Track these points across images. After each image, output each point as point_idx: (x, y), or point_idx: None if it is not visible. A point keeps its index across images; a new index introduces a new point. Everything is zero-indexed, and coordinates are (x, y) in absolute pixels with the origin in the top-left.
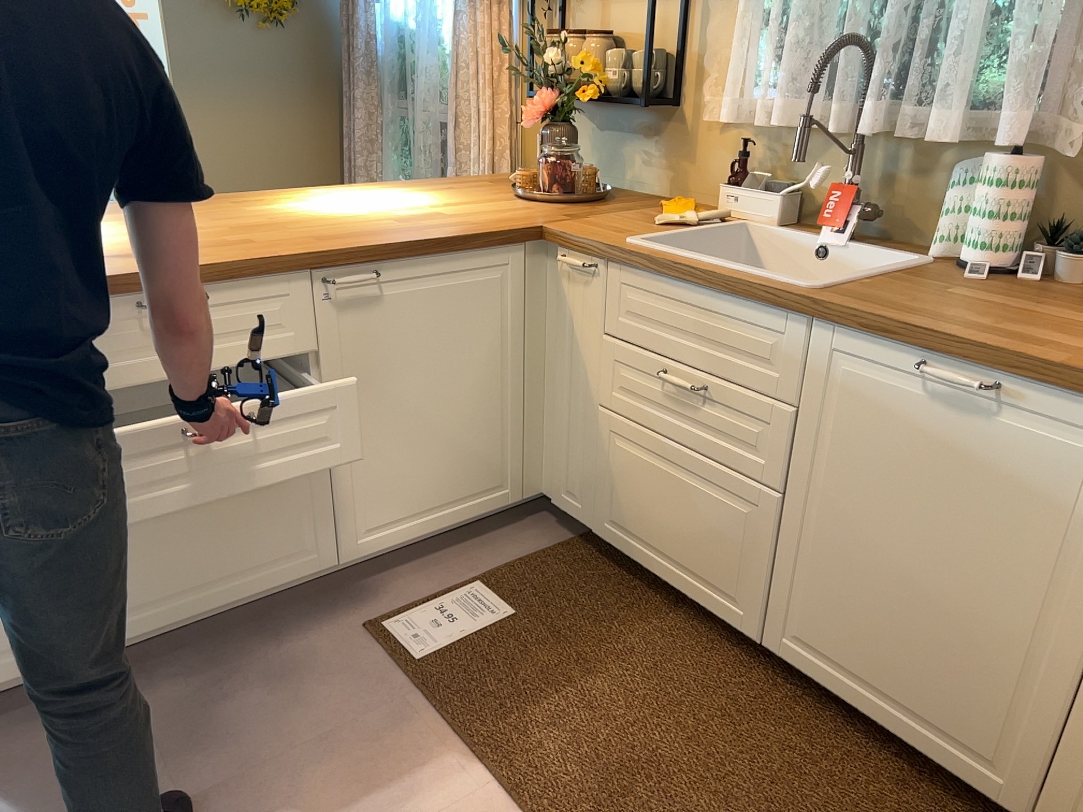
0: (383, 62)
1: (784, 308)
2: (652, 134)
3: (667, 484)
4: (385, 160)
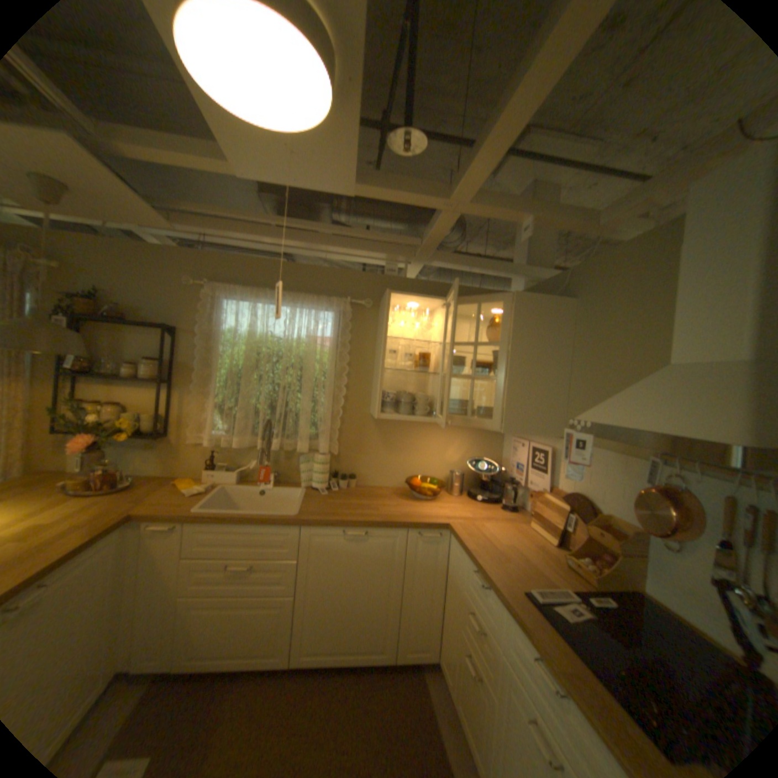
0: None
1: (290, 526)
2: (149, 448)
3: (228, 621)
4: None
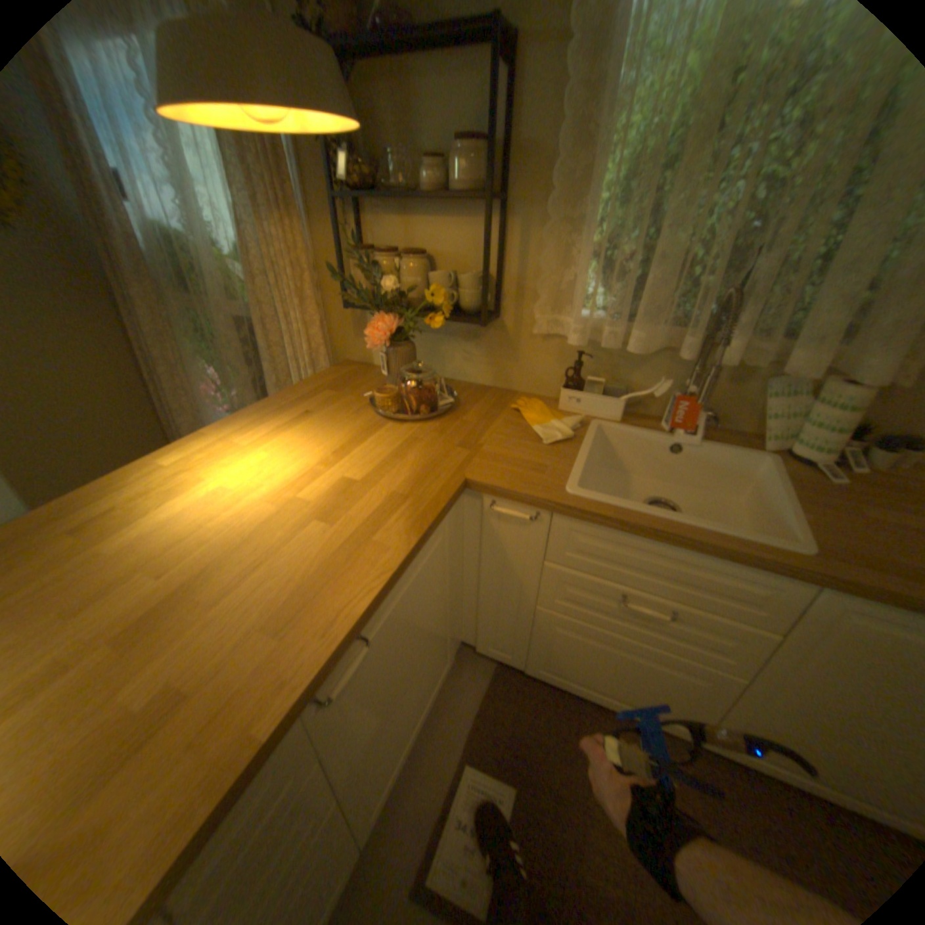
0: (147, 257)
1: (805, 580)
2: (473, 336)
3: (616, 661)
4: (179, 348)
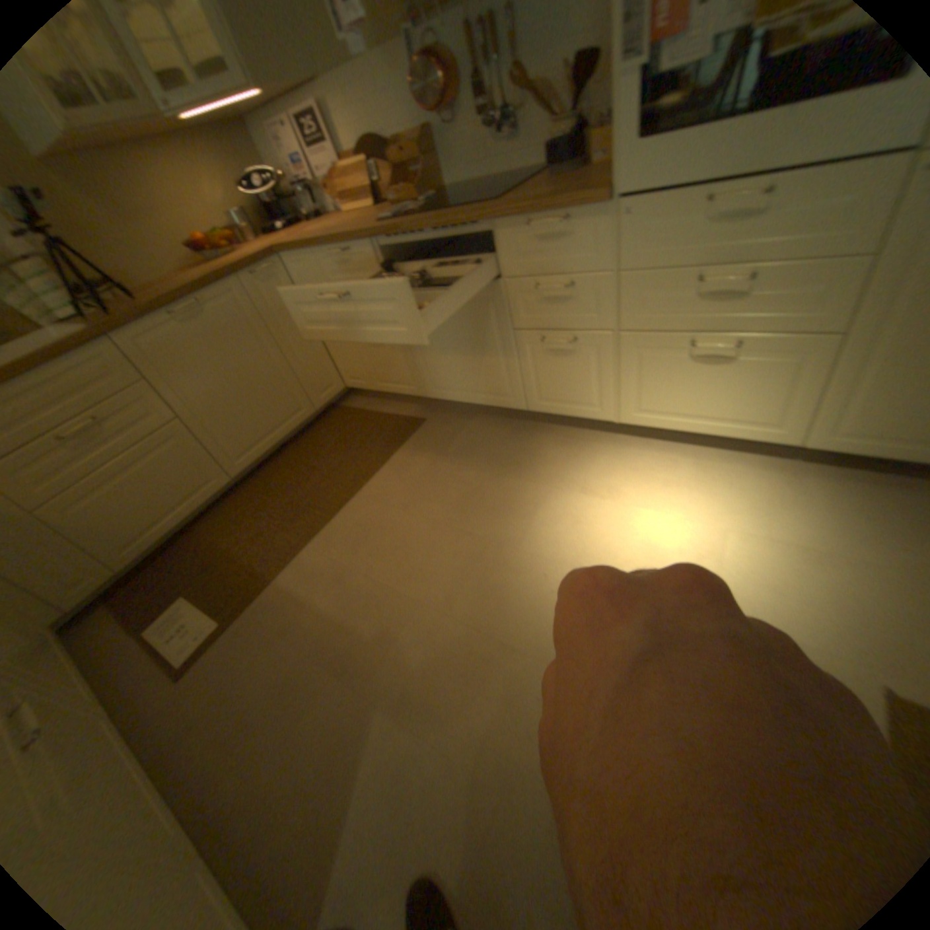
0: None
1: (89, 338)
2: None
3: (125, 485)
4: None
